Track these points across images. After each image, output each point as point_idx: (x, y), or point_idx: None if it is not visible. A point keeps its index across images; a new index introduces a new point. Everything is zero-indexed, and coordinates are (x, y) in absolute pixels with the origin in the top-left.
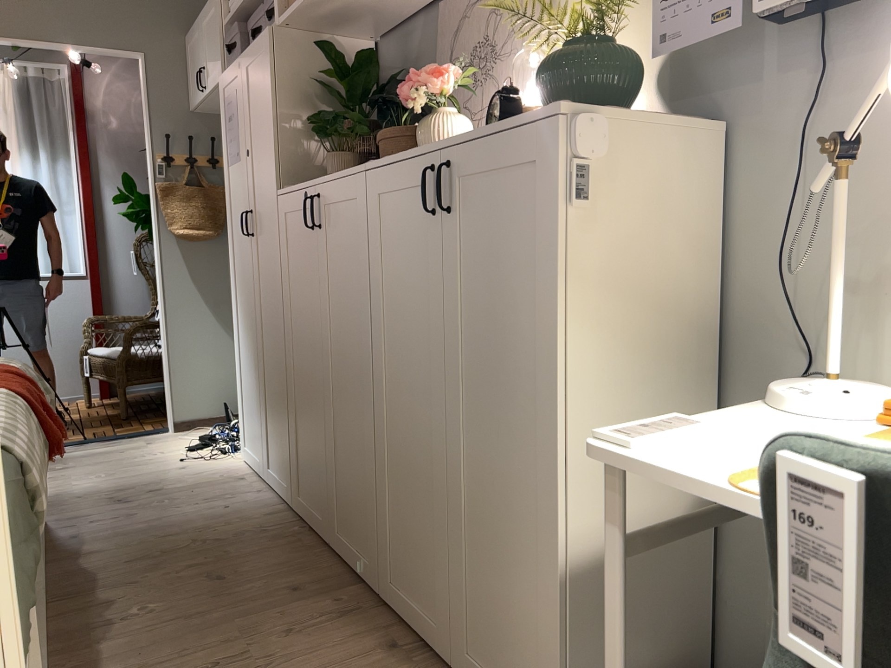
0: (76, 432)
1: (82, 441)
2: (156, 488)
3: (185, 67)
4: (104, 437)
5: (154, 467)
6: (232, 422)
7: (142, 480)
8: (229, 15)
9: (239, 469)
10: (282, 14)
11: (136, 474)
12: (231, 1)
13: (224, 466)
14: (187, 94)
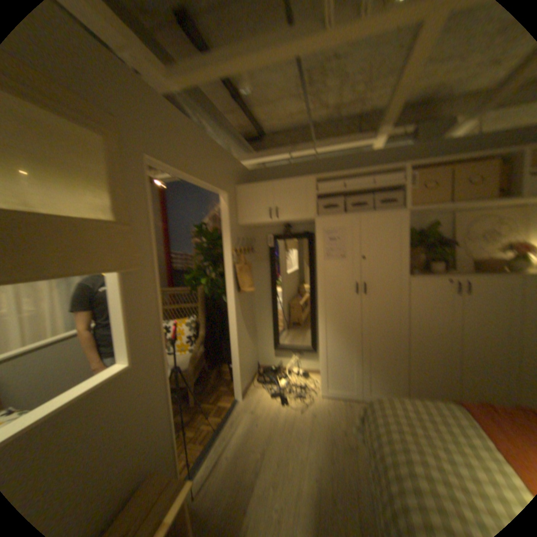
0: (191, 431)
1: (215, 434)
2: (341, 432)
3: (235, 201)
4: (220, 424)
5: (303, 423)
6: (272, 381)
7: (322, 433)
8: (328, 191)
9: (333, 402)
10: (415, 207)
11: (308, 432)
12: (316, 183)
13: (324, 404)
14: (236, 216)
